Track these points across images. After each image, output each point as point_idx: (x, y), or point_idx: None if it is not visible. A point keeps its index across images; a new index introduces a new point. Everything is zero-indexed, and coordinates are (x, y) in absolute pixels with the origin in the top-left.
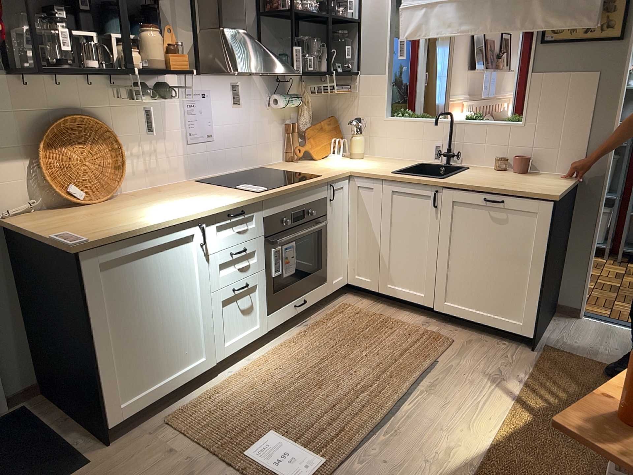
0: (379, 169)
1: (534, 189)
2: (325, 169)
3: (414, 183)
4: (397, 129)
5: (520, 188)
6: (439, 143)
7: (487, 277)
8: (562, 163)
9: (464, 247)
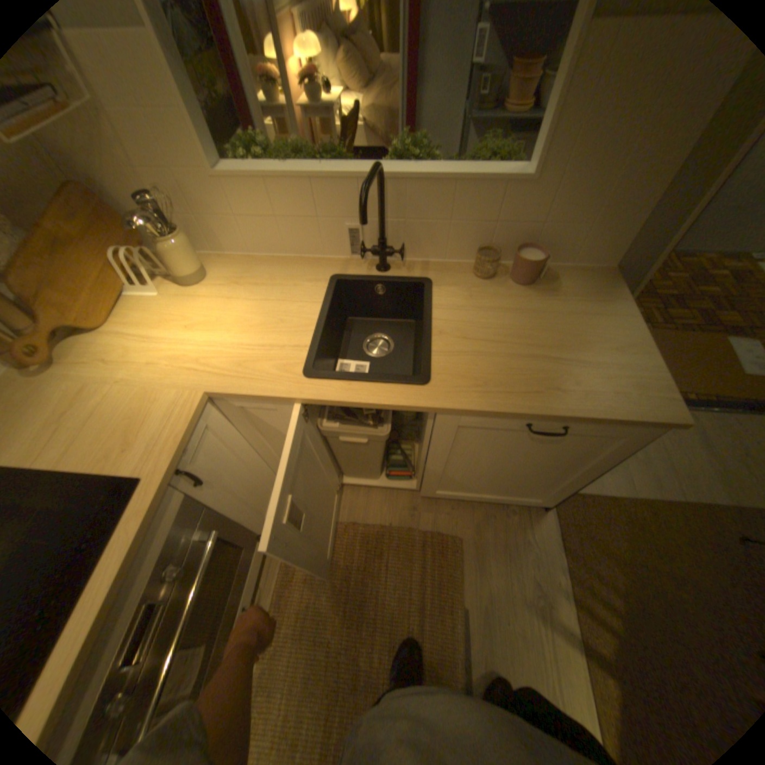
0: (264, 354)
1: (622, 397)
2: (134, 405)
3: (367, 406)
4: (250, 198)
5: (599, 404)
6: (353, 225)
7: (499, 479)
8: (587, 250)
9: (467, 461)
